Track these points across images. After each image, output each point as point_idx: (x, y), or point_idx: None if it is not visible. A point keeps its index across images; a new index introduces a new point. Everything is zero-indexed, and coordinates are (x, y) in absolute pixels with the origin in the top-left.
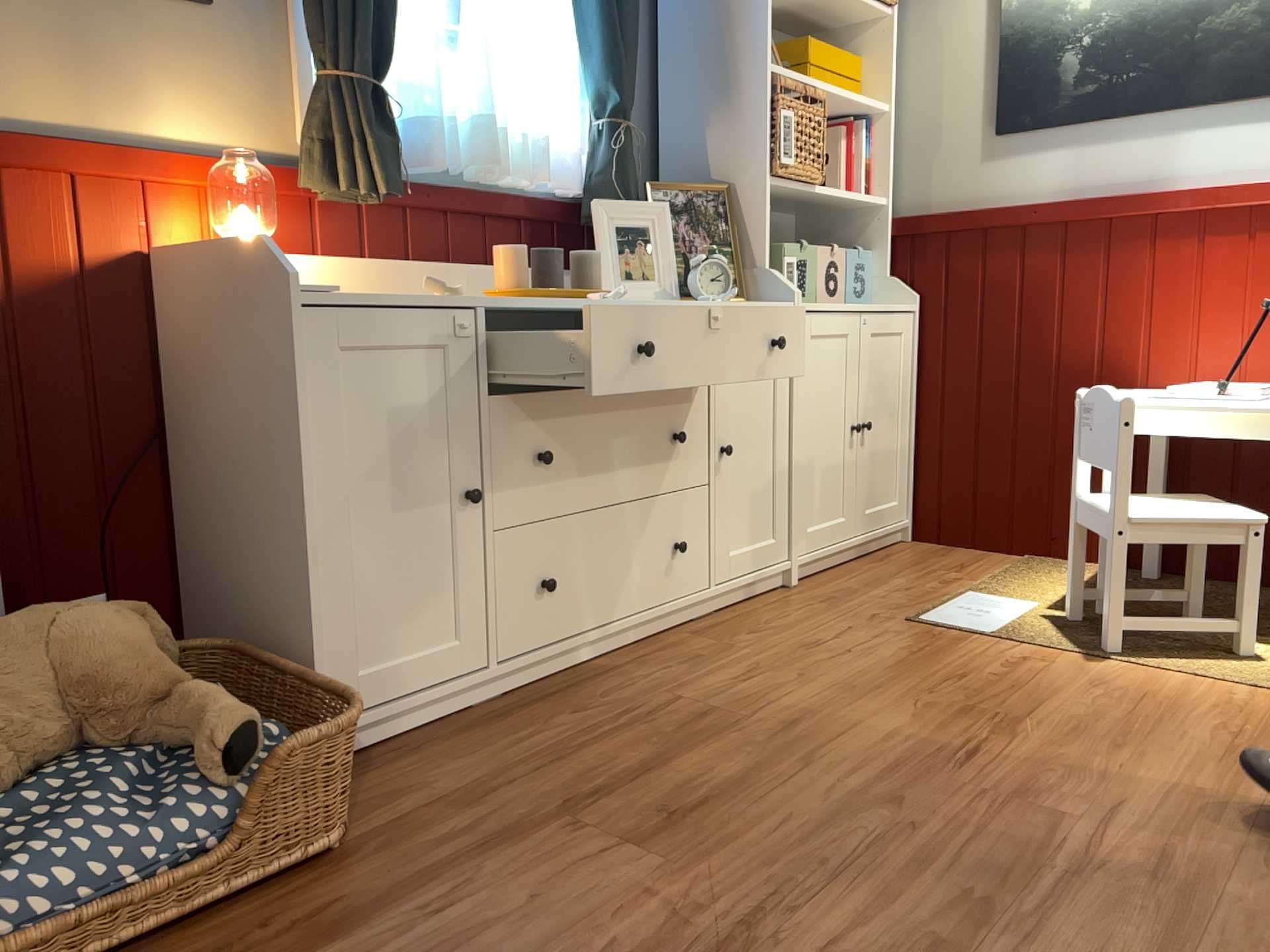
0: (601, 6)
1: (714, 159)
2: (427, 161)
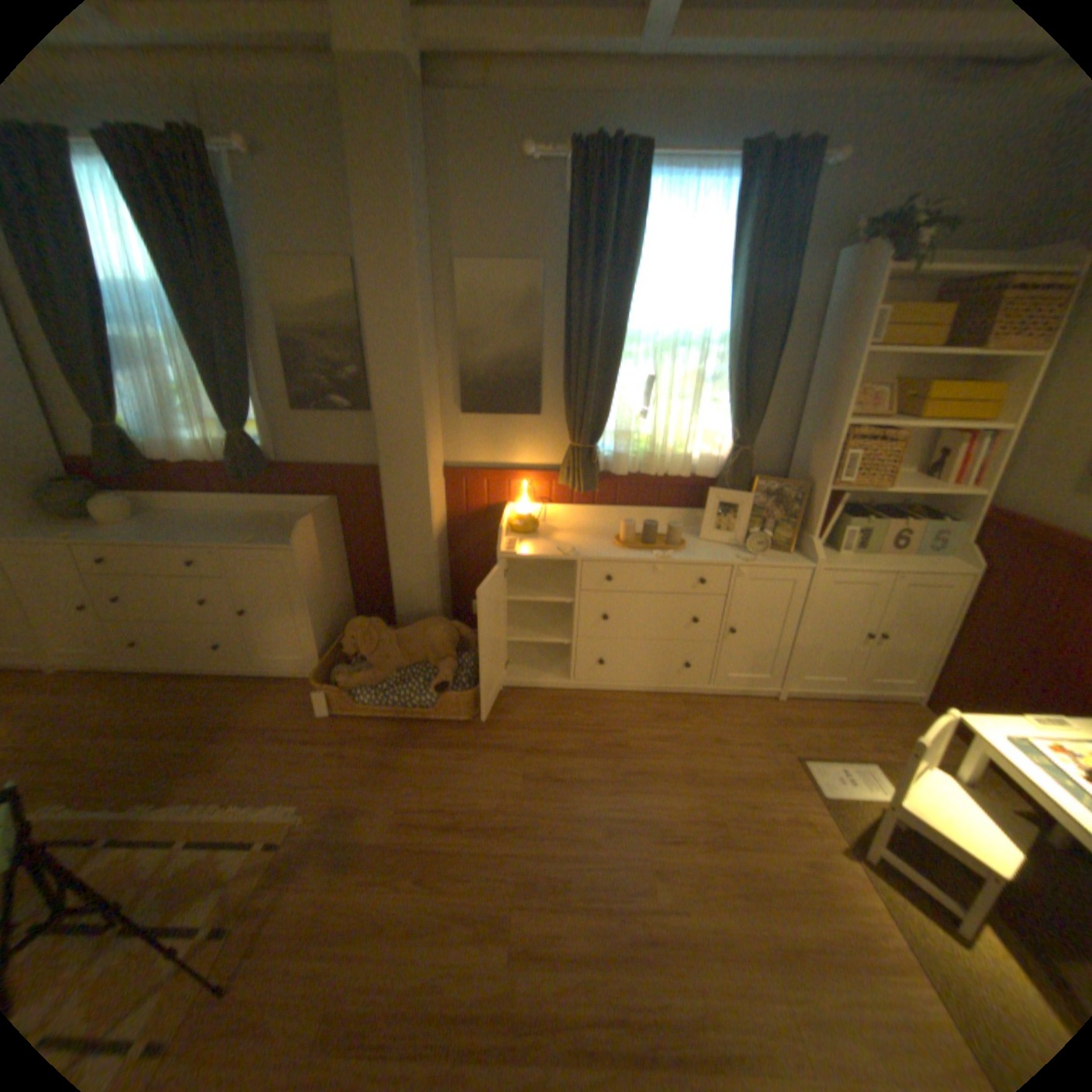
0: (735, 388)
1: (812, 463)
2: (616, 471)
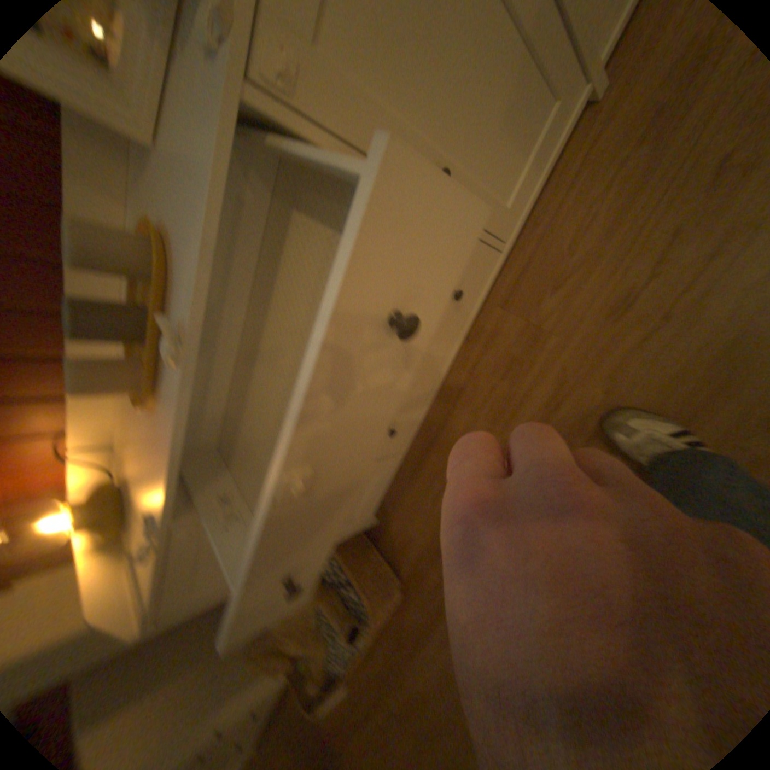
0: None
1: None
2: None
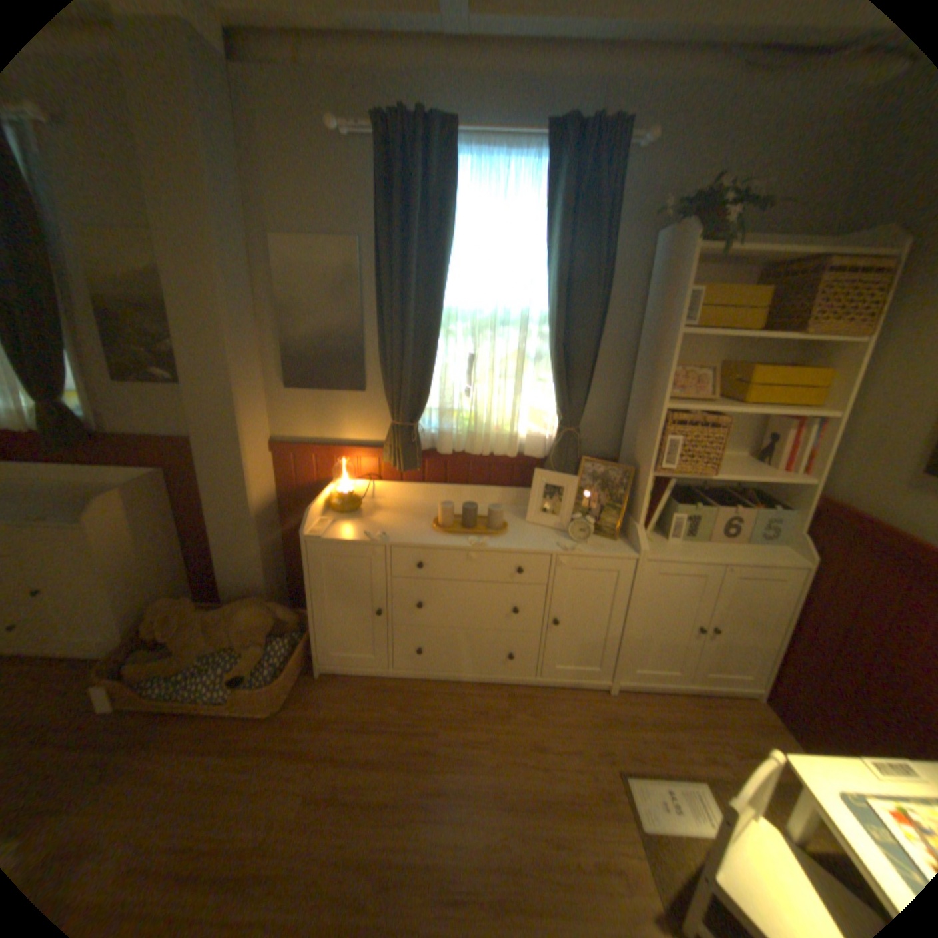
0: (554, 369)
1: (637, 446)
2: (441, 450)
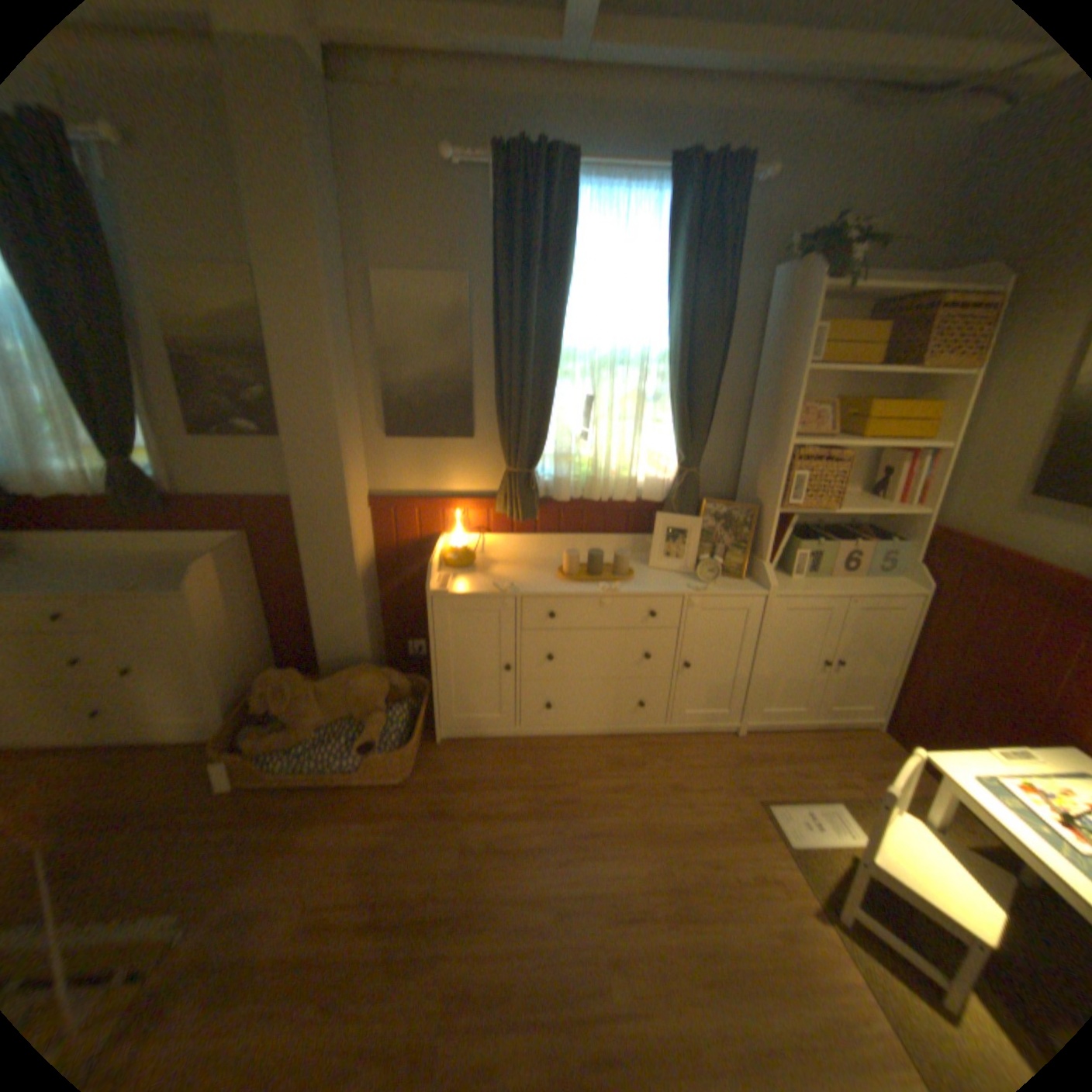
0: (676, 409)
1: (758, 485)
2: (557, 498)
